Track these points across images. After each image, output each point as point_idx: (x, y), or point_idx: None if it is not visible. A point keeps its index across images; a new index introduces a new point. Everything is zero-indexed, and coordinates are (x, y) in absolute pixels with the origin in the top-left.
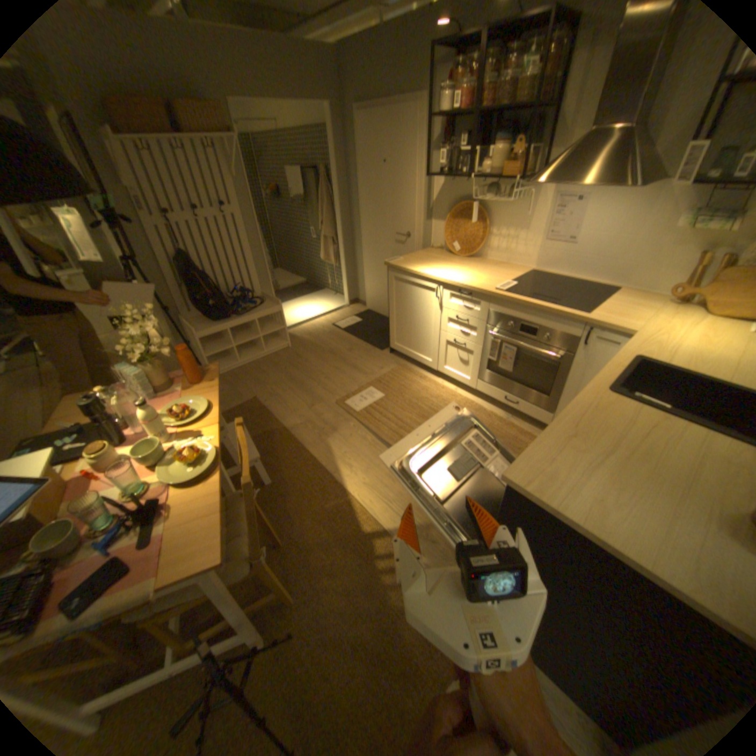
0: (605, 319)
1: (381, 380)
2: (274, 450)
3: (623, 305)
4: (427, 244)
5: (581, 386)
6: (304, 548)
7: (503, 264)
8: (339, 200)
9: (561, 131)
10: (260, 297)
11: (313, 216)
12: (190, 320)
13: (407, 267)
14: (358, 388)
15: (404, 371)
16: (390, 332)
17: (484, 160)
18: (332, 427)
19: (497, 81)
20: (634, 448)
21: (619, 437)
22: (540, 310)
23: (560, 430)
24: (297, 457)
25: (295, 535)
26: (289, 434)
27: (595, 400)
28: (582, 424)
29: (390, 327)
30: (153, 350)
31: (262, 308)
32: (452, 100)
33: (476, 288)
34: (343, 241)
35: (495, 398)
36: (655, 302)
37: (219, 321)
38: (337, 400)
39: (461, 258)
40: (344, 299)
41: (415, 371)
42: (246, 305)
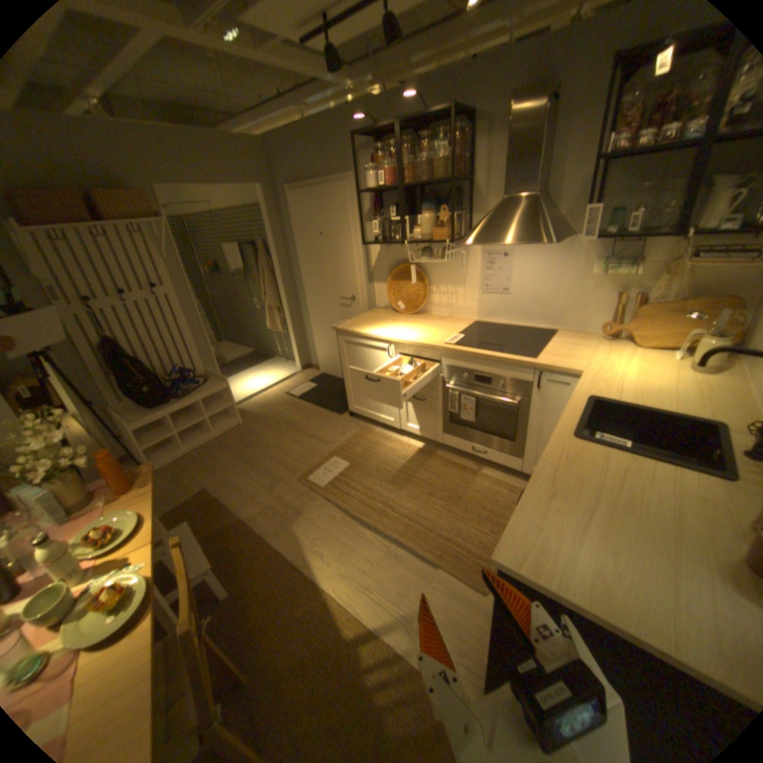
0: (552, 362)
1: (344, 447)
2: (230, 550)
3: (564, 346)
4: (373, 305)
5: (543, 428)
6: (275, 677)
7: (448, 318)
8: (281, 271)
9: (478, 200)
10: (203, 374)
11: (256, 287)
12: (122, 410)
13: (357, 329)
14: (320, 460)
15: (367, 433)
16: (348, 394)
17: (414, 227)
18: (296, 509)
19: (415, 162)
20: (614, 498)
21: (597, 487)
22: (491, 360)
23: (539, 489)
24: (258, 554)
25: (262, 661)
26: (247, 527)
27: (563, 448)
28: (558, 477)
29: (347, 389)
30: (66, 461)
31: (206, 386)
32: (377, 179)
33: (427, 344)
34: (289, 308)
35: (464, 450)
36: (590, 340)
37: (156, 408)
38: (298, 477)
39: (407, 315)
40: (296, 365)
41: (378, 432)
42: (187, 385)
